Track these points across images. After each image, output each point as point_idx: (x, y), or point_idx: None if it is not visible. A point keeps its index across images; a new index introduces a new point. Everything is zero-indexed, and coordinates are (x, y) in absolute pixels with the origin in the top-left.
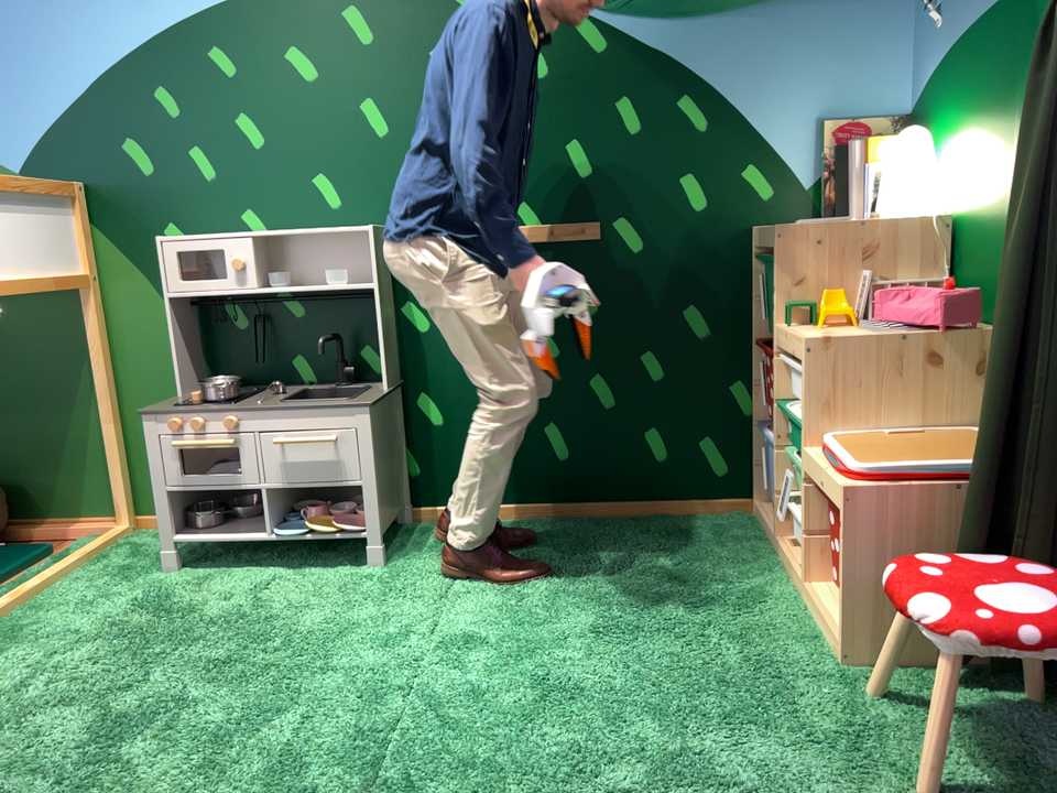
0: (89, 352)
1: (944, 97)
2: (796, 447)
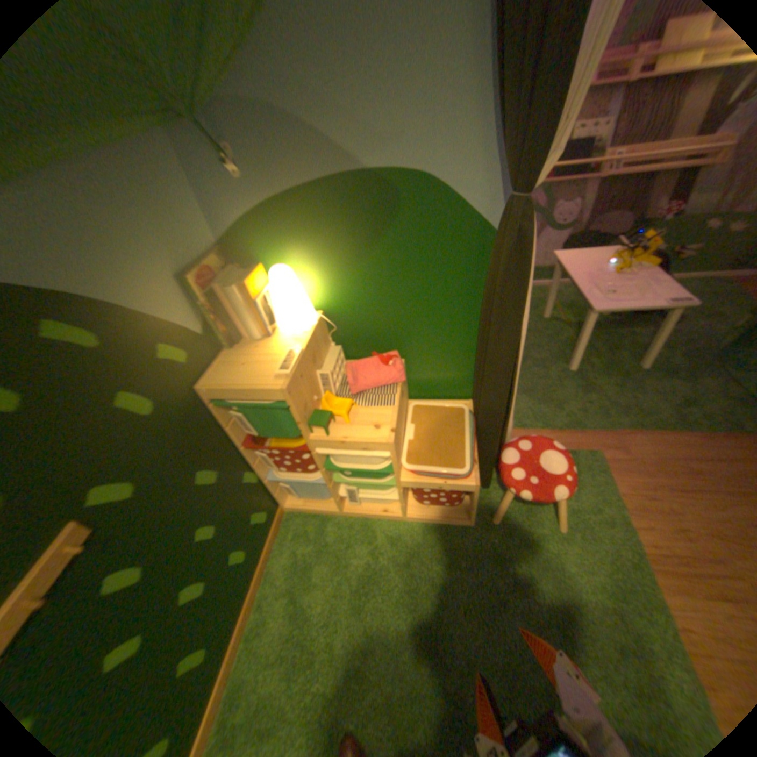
0: None
1: (274, 235)
2: (375, 480)
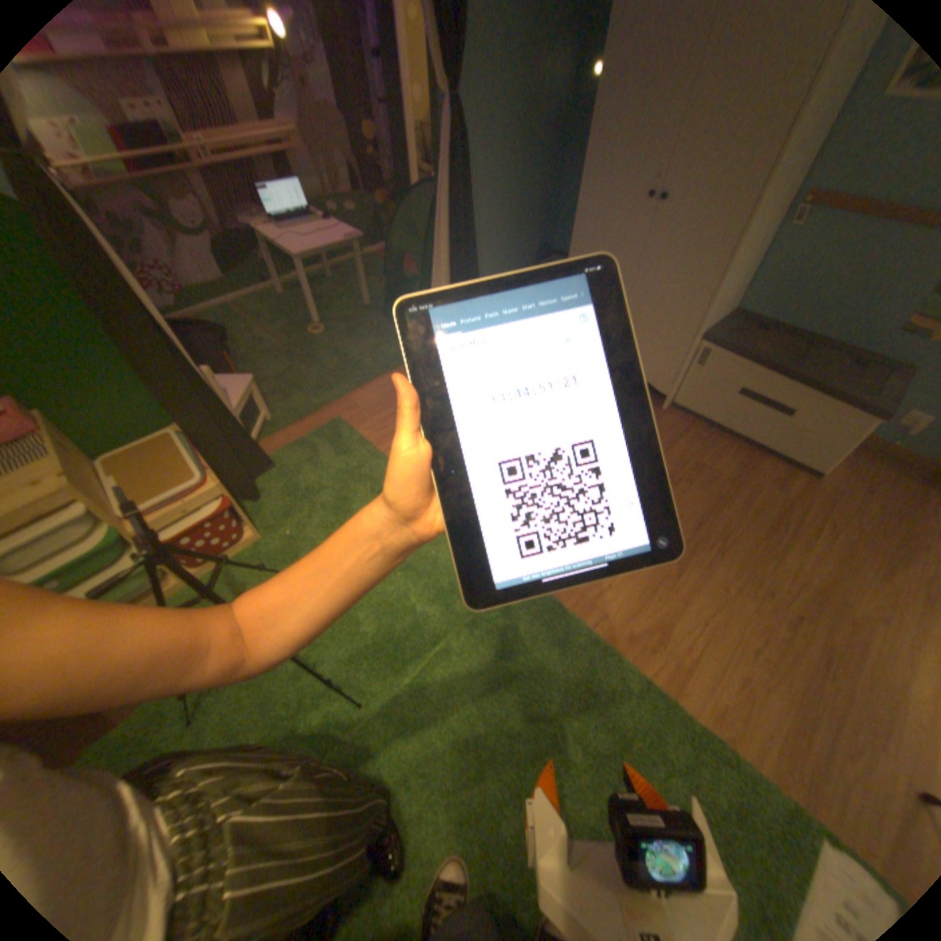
0: None
1: None
2: (97, 557)
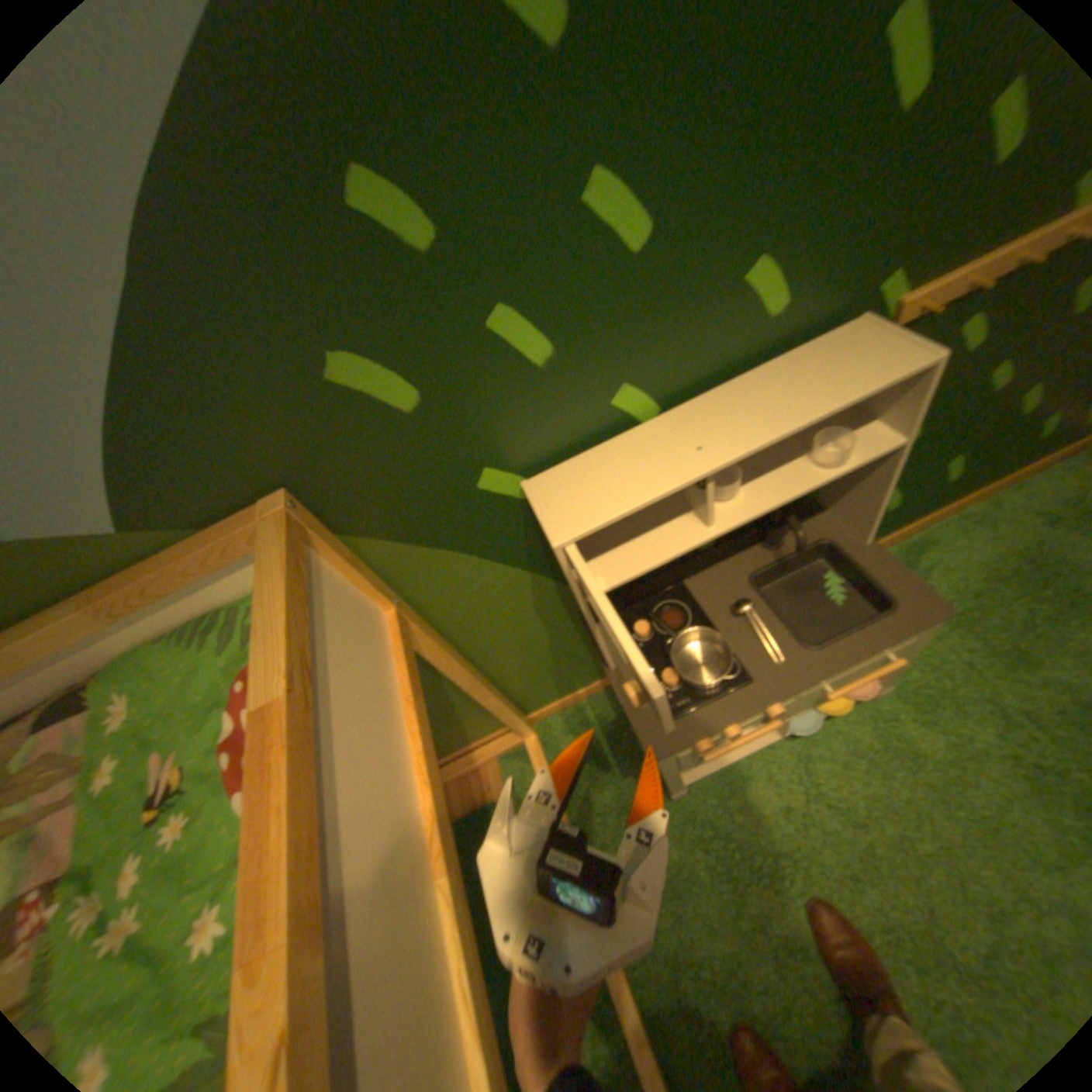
0: (441, 668)
1: None
2: None
